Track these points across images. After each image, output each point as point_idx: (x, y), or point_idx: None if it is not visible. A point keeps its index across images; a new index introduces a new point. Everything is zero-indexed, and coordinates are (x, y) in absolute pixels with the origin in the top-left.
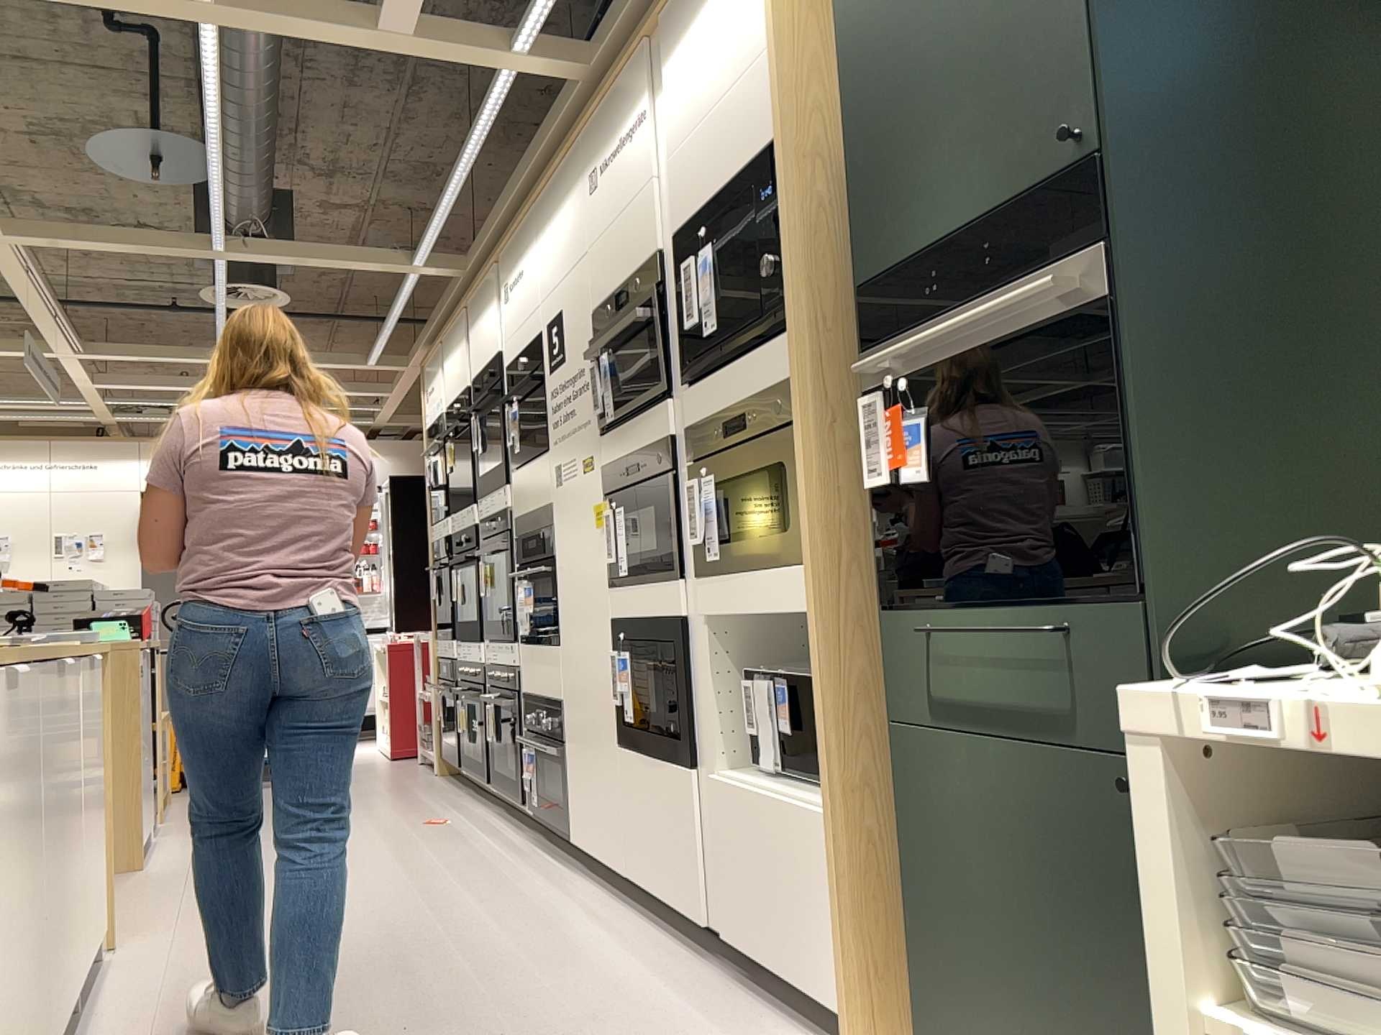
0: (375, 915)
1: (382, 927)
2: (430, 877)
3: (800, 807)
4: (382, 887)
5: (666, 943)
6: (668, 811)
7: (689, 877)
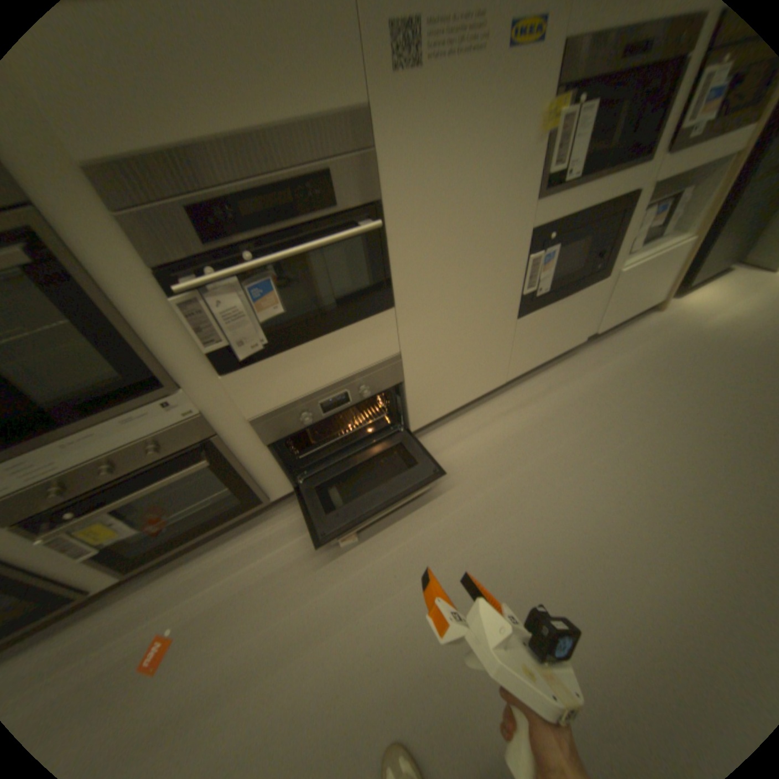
0: (540, 553)
1: (570, 531)
2: (419, 552)
3: (679, 246)
4: (455, 588)
5: (555, 372)
6: (571, 316)
7: (581, 331)
